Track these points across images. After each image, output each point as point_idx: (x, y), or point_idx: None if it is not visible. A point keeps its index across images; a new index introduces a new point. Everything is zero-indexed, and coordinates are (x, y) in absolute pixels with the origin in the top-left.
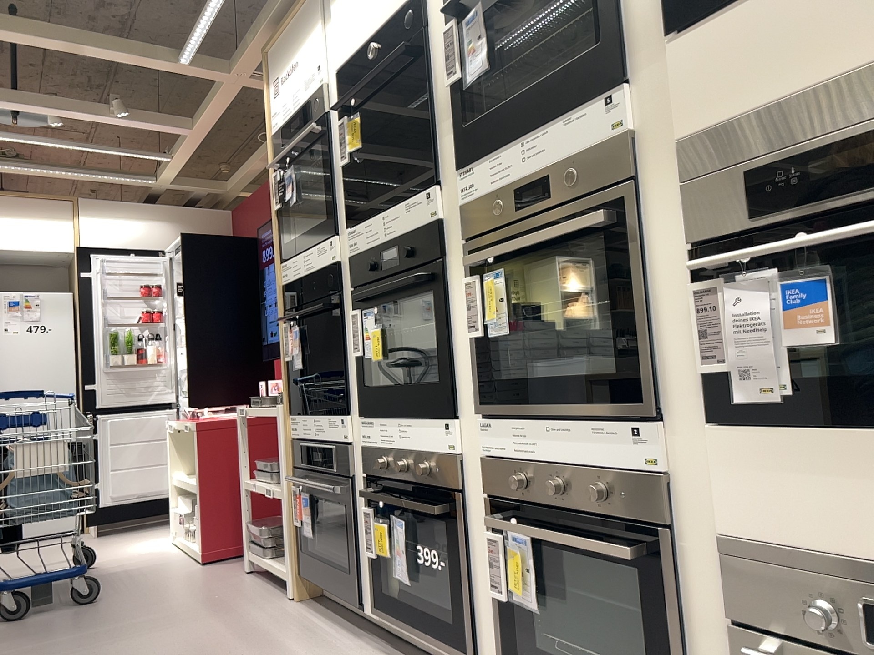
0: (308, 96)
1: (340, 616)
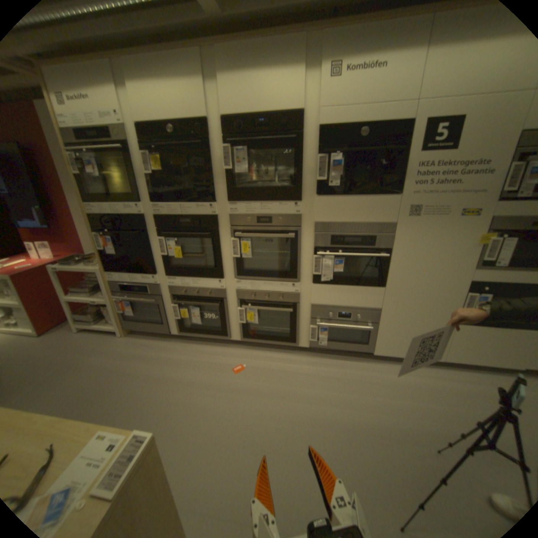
0: (104, 124)
1: (151, 337)
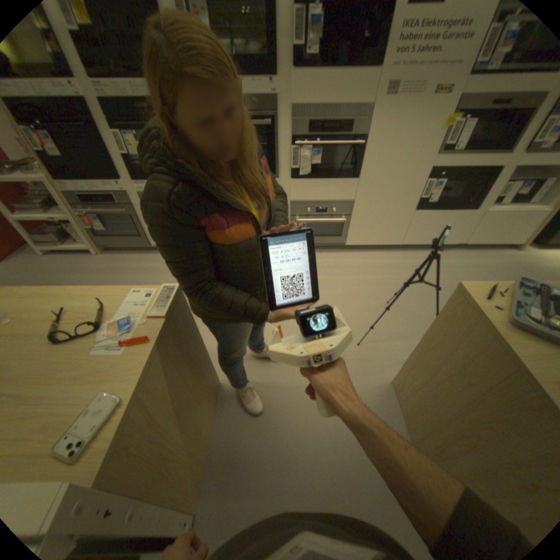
0: None
1: (130, 252)
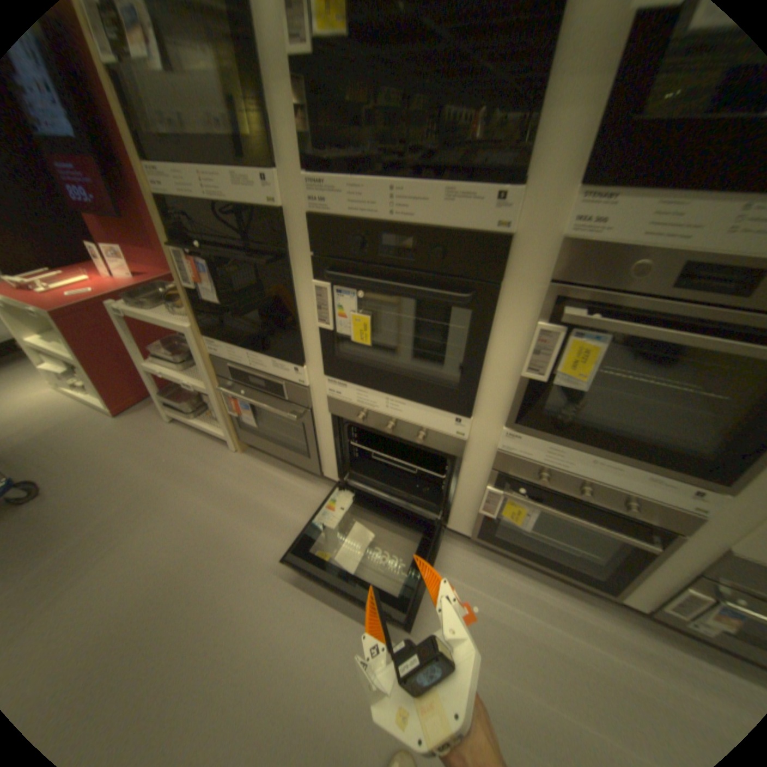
0: None
1: (288, 464)
